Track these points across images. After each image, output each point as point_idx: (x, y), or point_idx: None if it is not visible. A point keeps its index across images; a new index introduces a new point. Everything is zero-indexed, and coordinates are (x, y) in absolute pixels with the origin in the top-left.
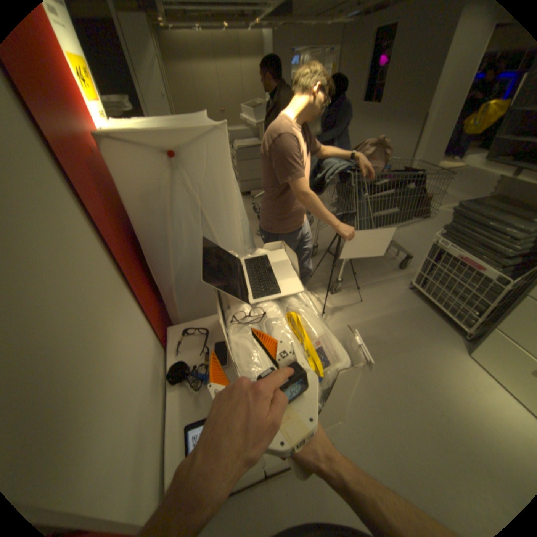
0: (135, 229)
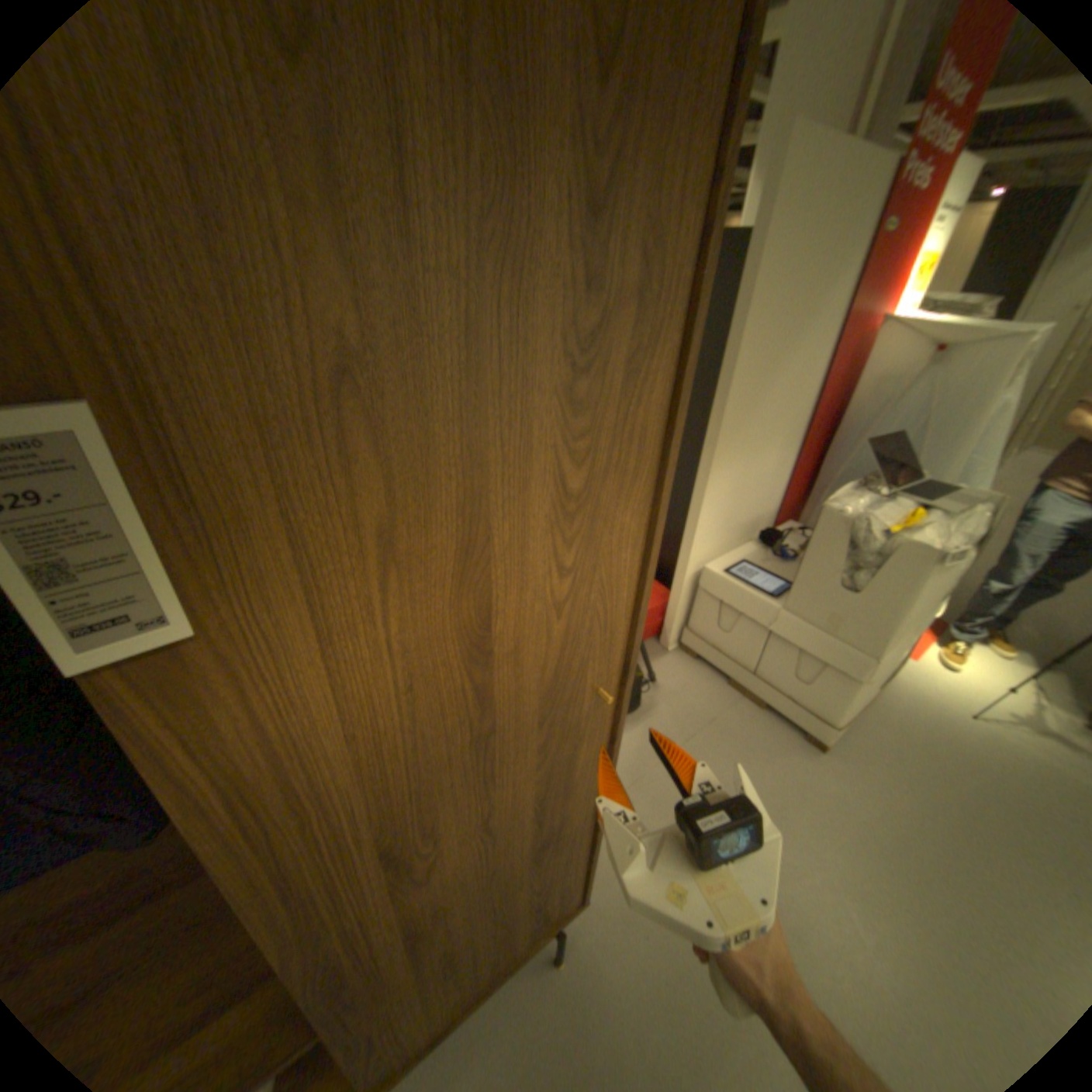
0: (850, 406)
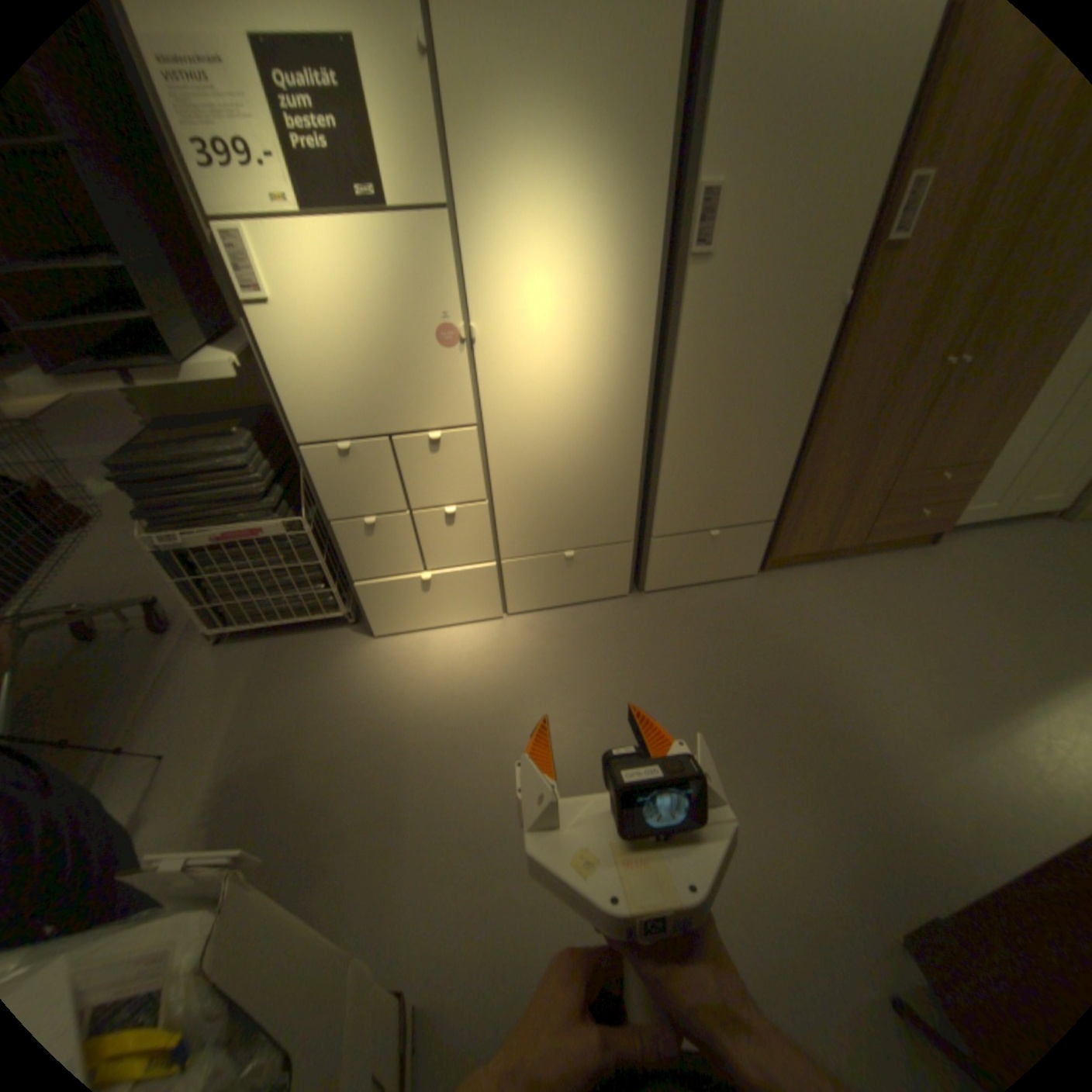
0: None
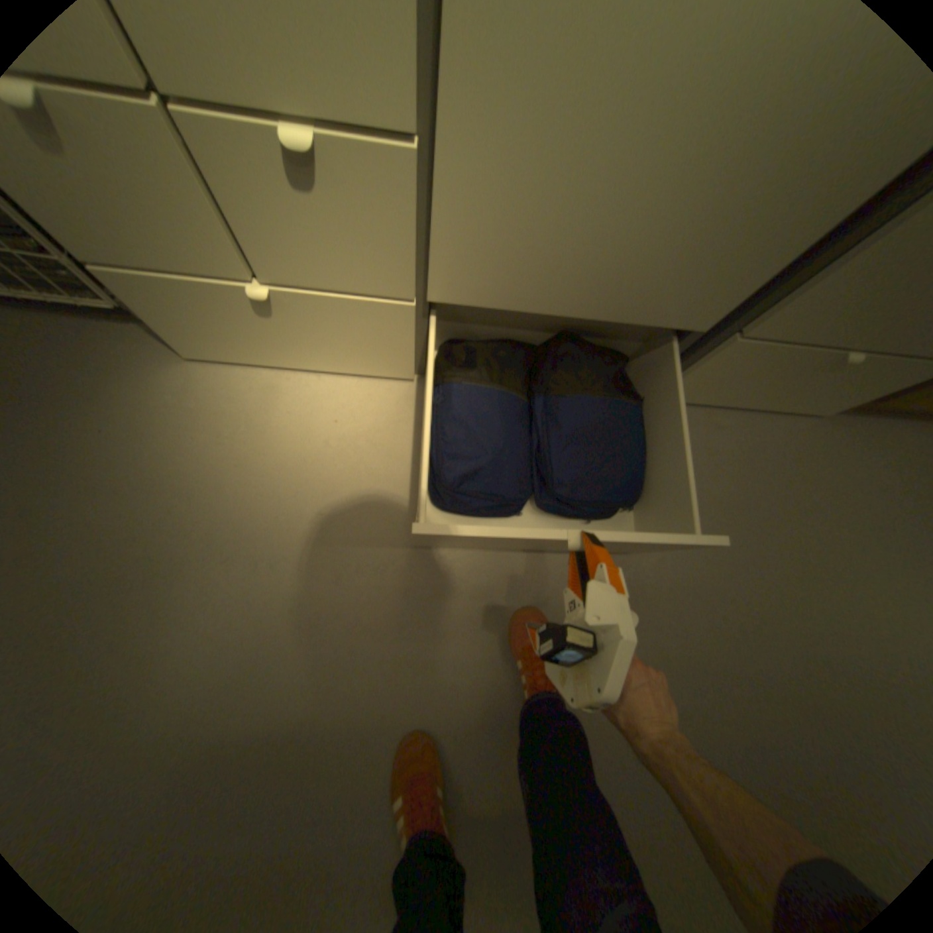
0: None
